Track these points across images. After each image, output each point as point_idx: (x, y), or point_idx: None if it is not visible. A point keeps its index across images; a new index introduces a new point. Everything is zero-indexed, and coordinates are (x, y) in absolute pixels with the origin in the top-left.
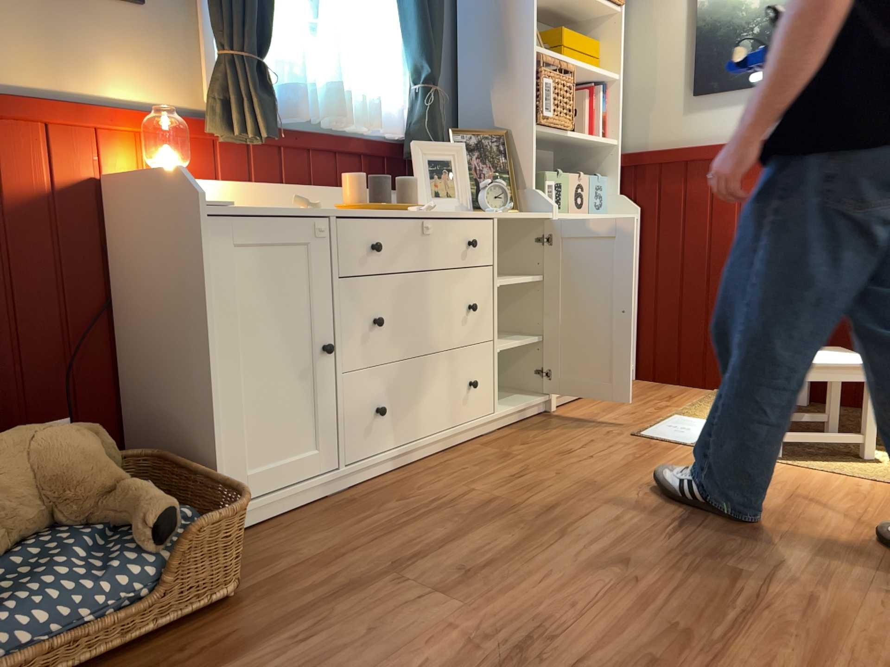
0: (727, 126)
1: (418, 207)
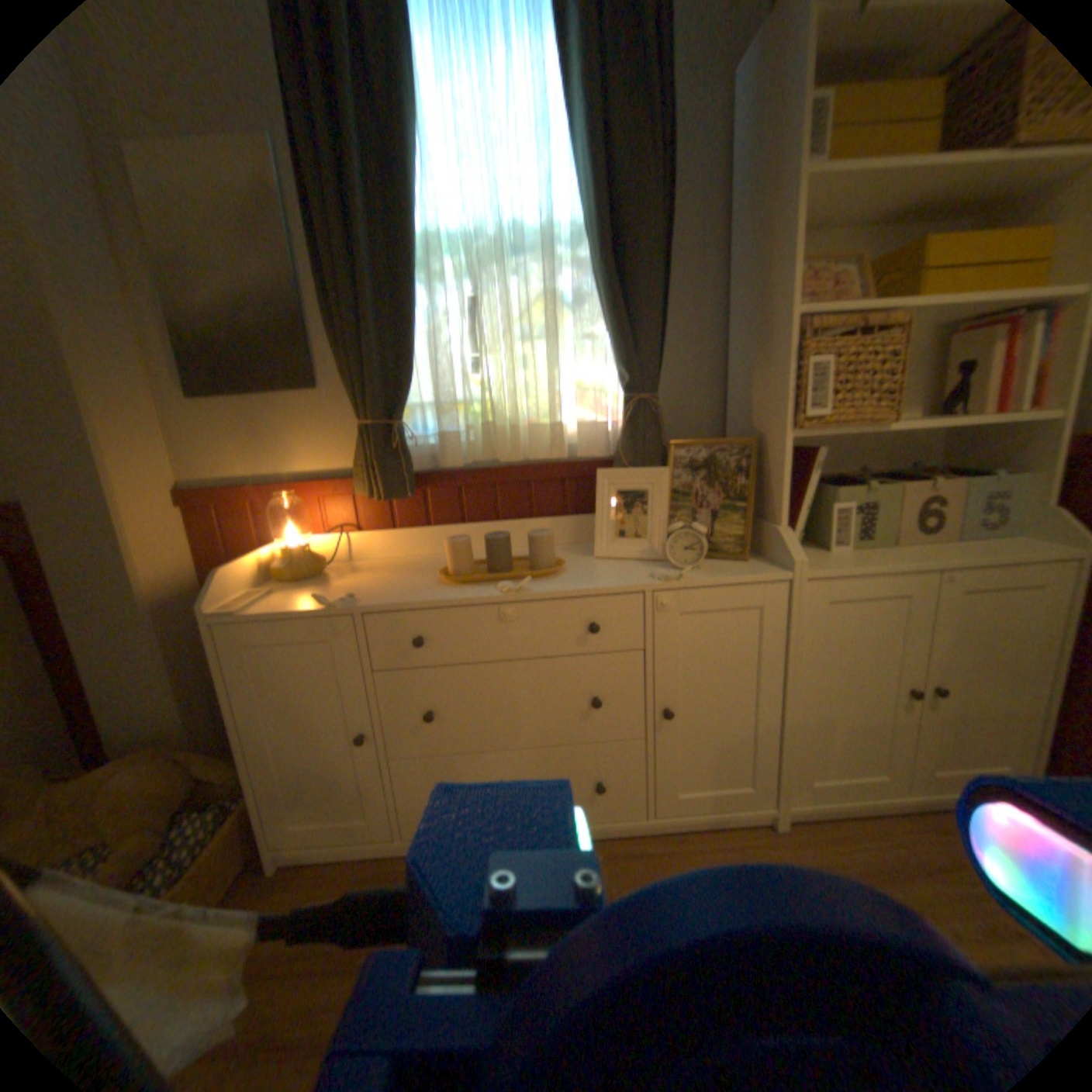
0: None
1: (506, 586)
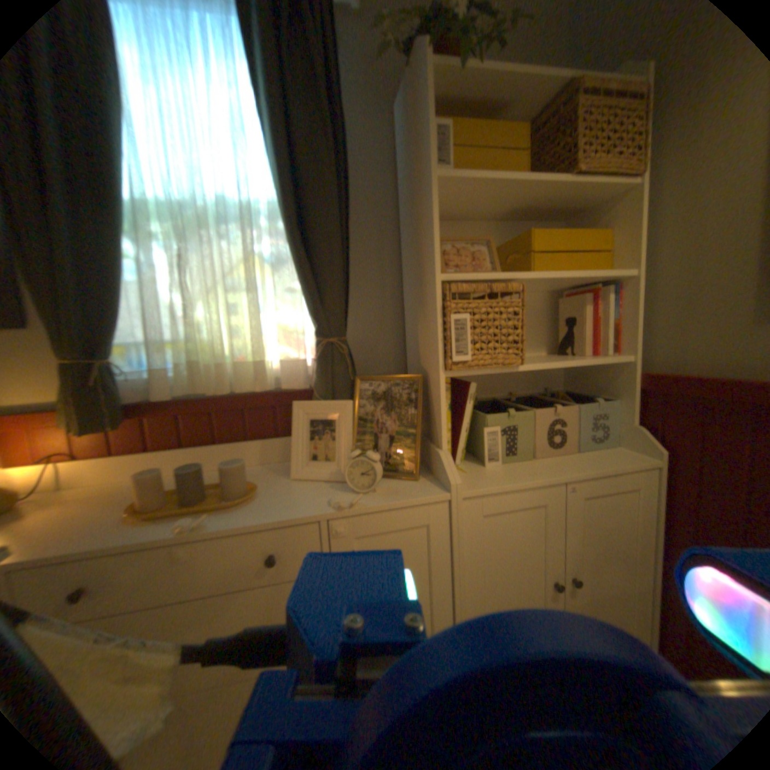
0: None
1: (184, 524)
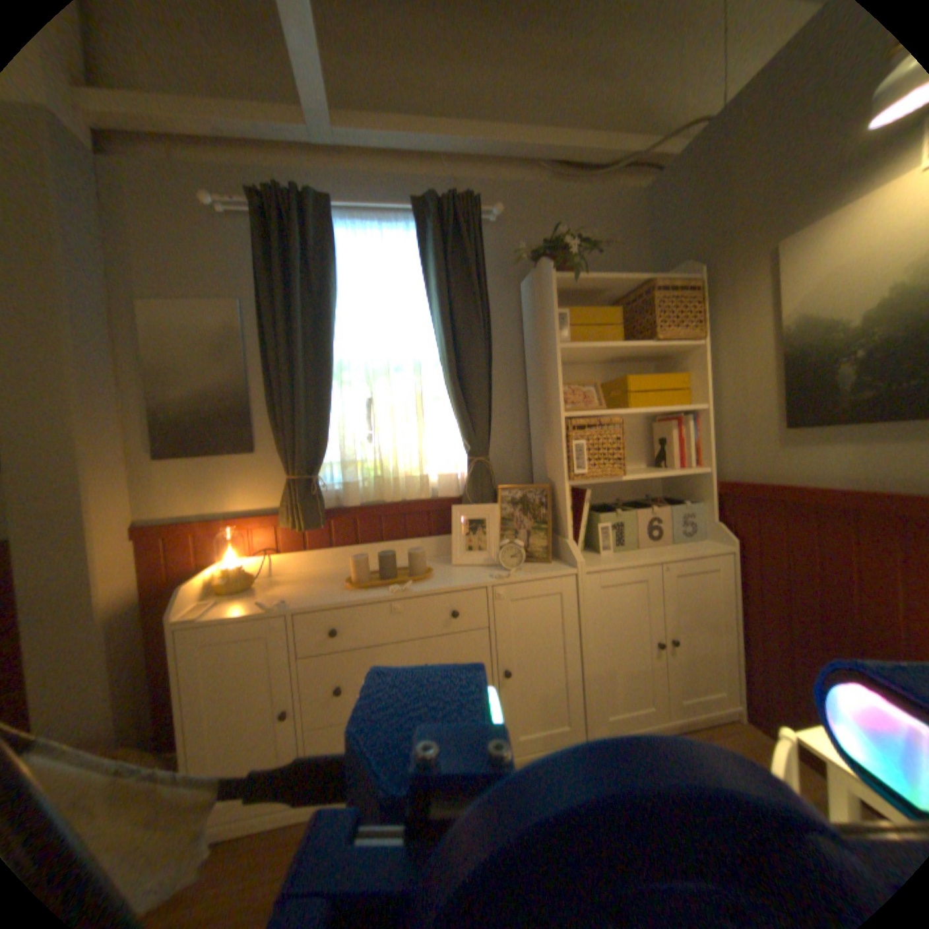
0: (835, 466)
1: (394, 588)
